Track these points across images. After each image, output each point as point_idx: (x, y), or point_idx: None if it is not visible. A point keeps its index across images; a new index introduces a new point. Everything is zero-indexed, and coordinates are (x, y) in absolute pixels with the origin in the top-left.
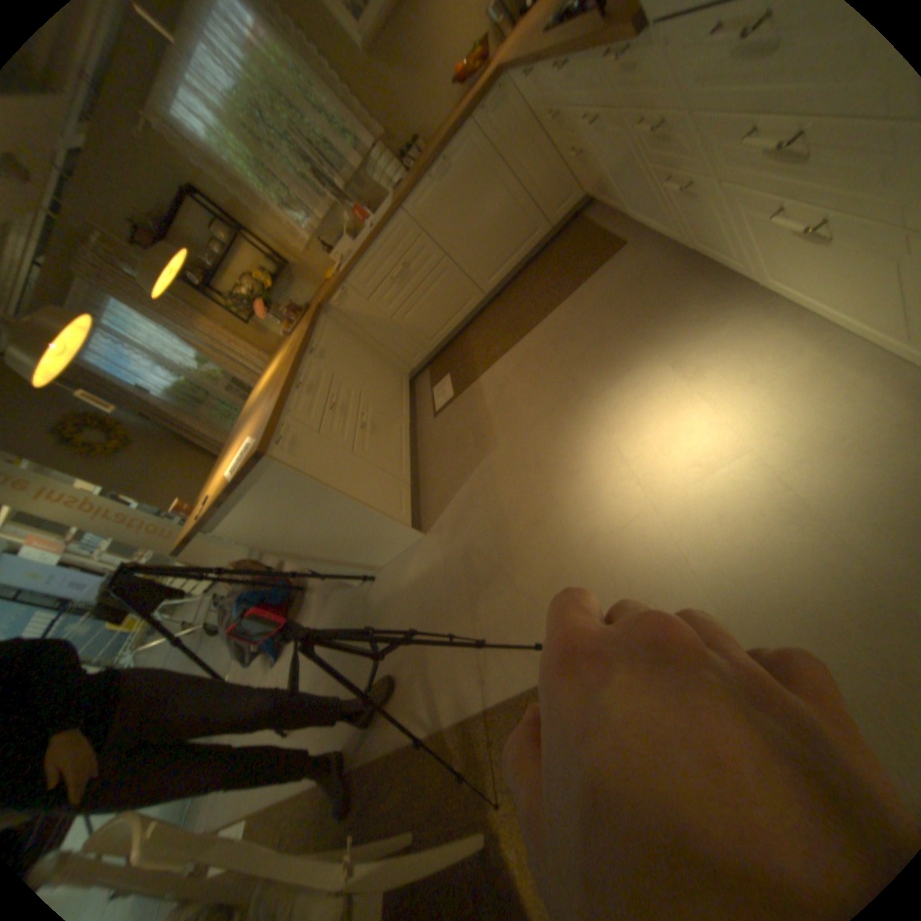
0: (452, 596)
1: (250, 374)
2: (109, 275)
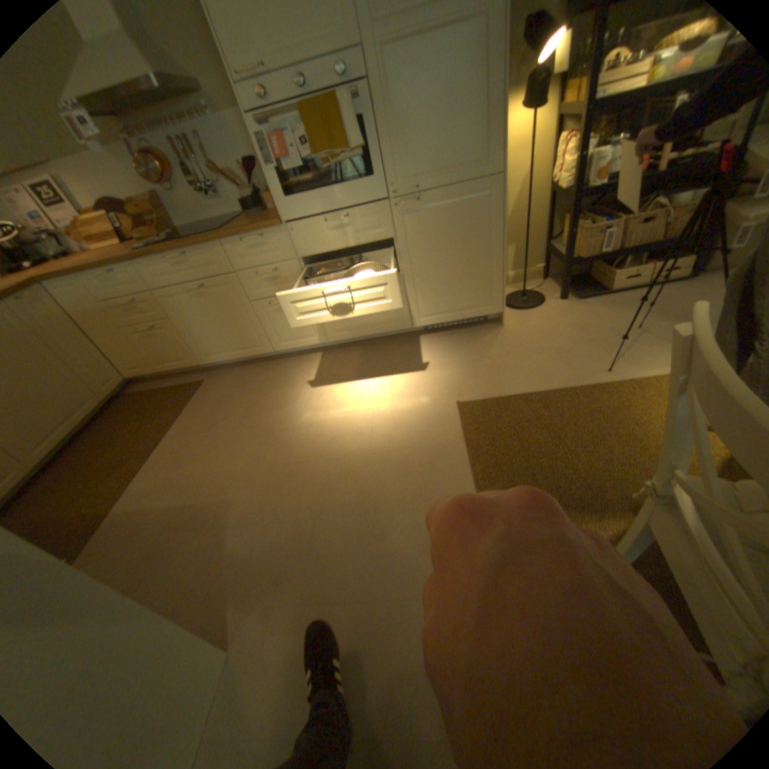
0: (357, 596)
1: None
2: None
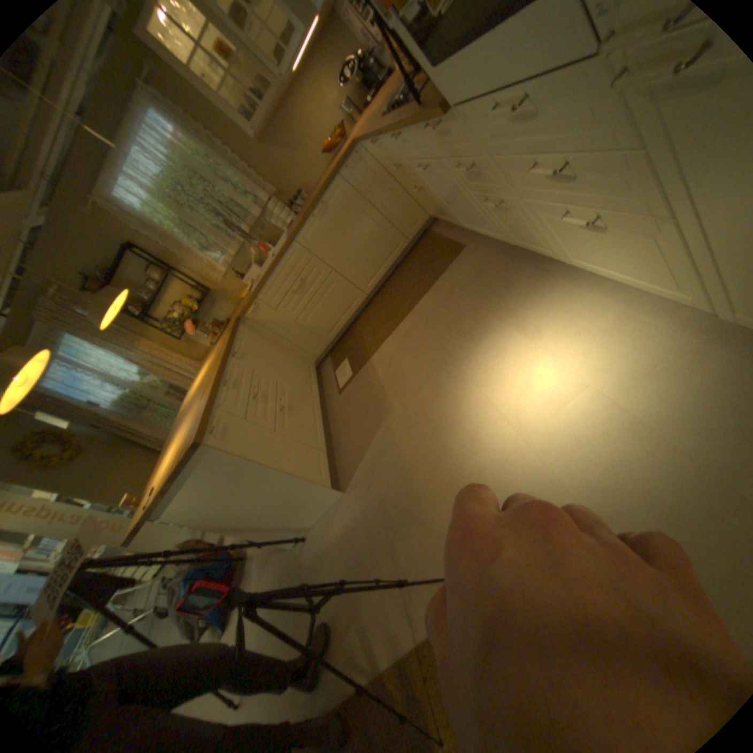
0: (373, 544)
1: (185, 380)
2: (65, 317)
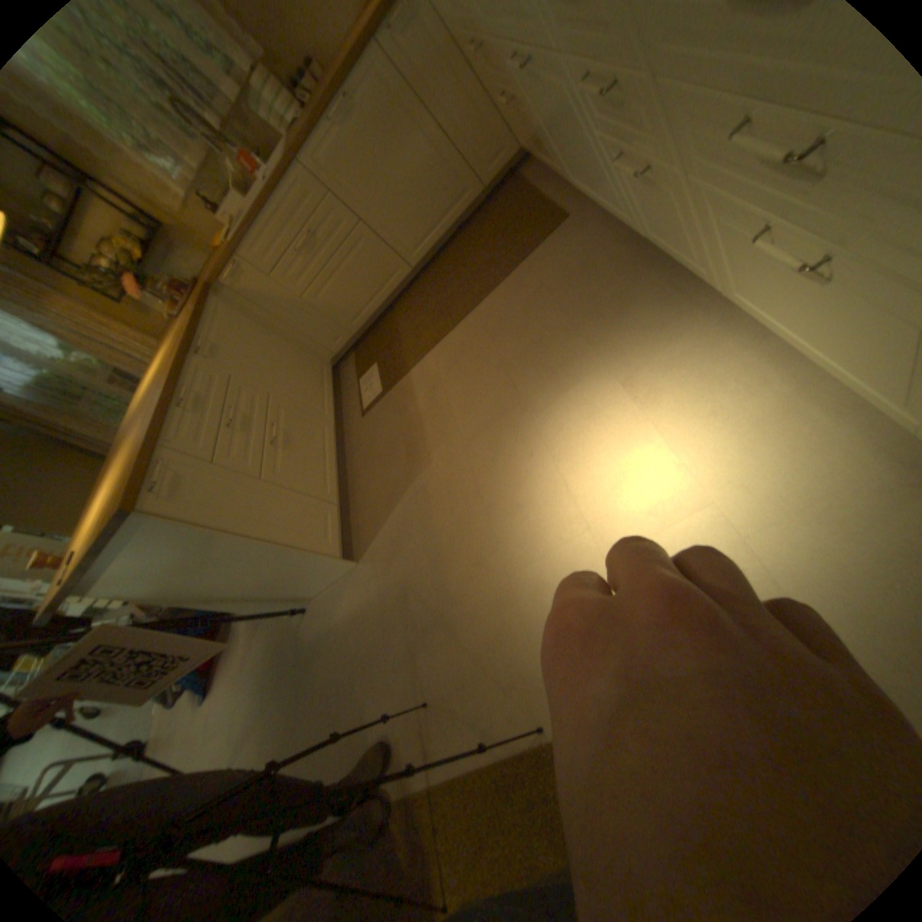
0: (389, 644)
1: (137, 364)
2: None
